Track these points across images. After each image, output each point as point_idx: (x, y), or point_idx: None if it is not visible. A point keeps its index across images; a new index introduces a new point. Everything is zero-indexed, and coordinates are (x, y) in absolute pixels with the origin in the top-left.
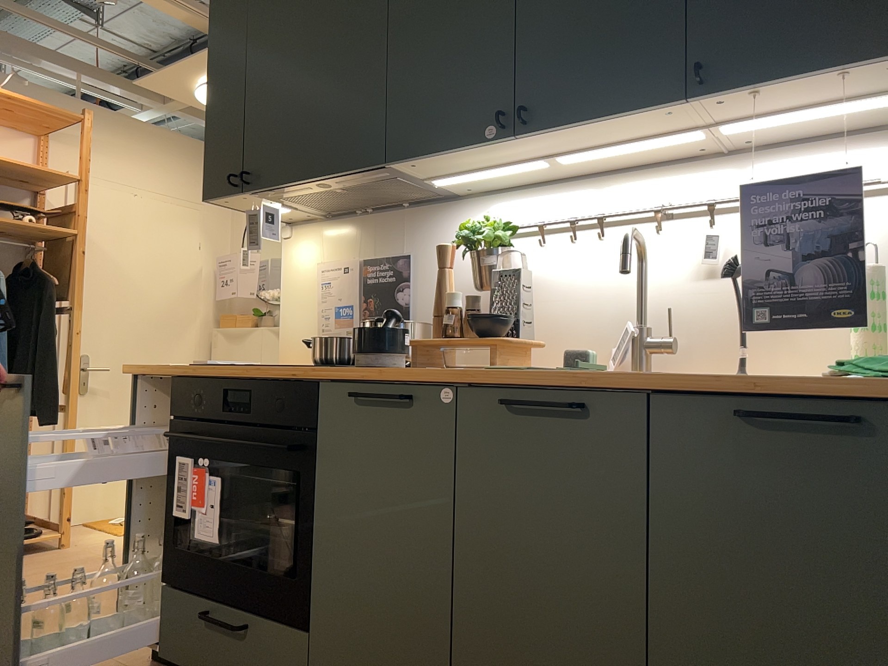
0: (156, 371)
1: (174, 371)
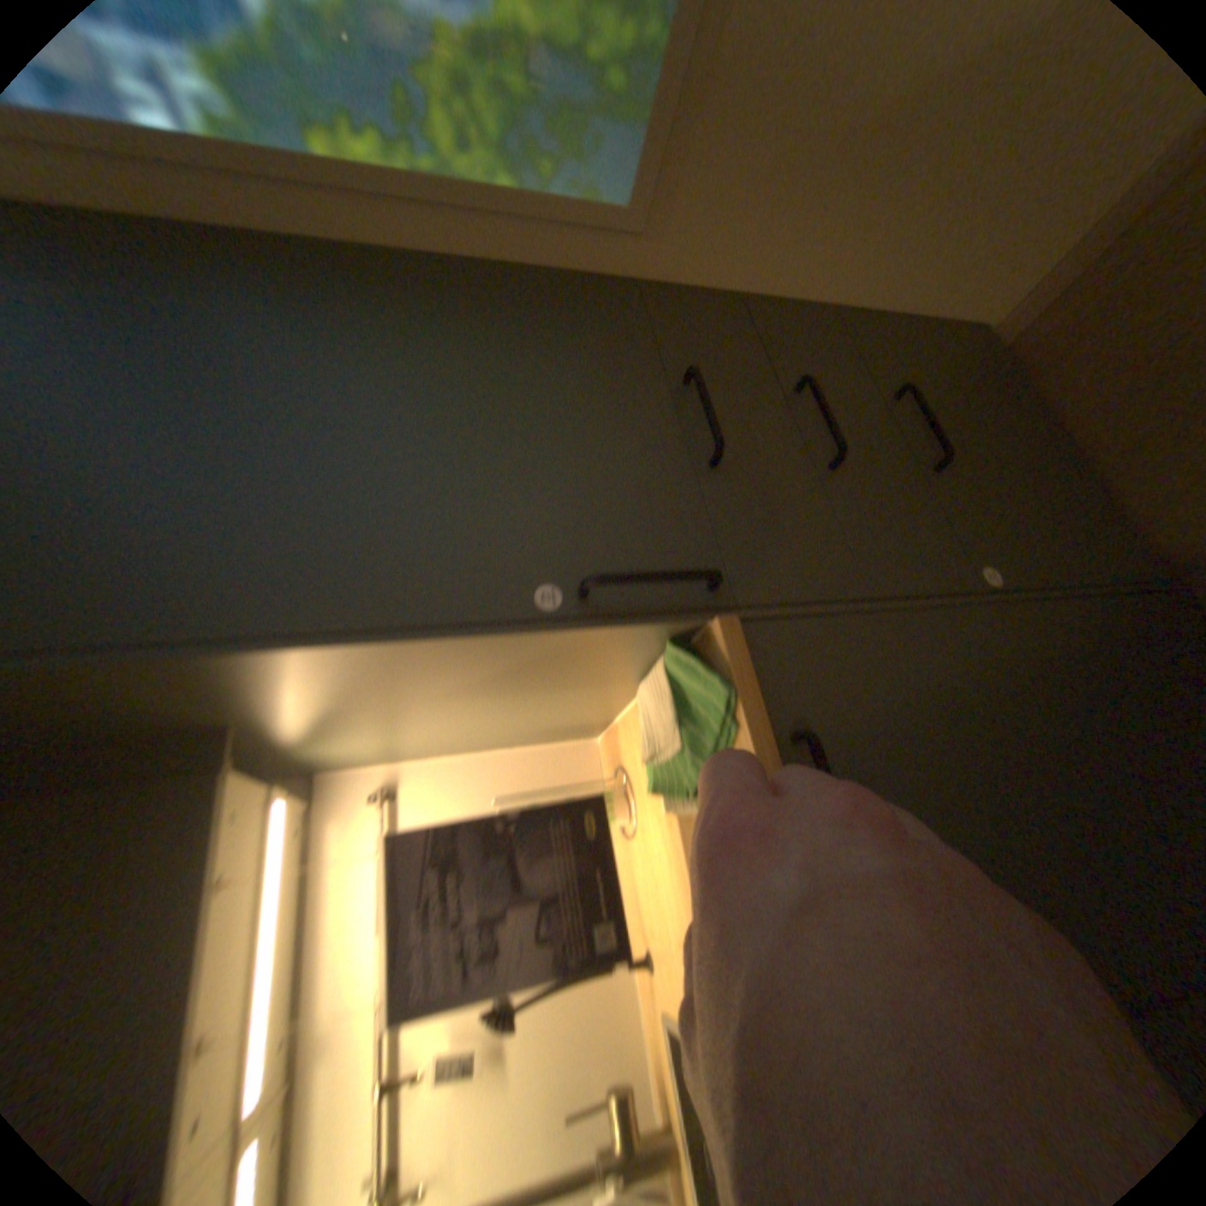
0: None
1: None
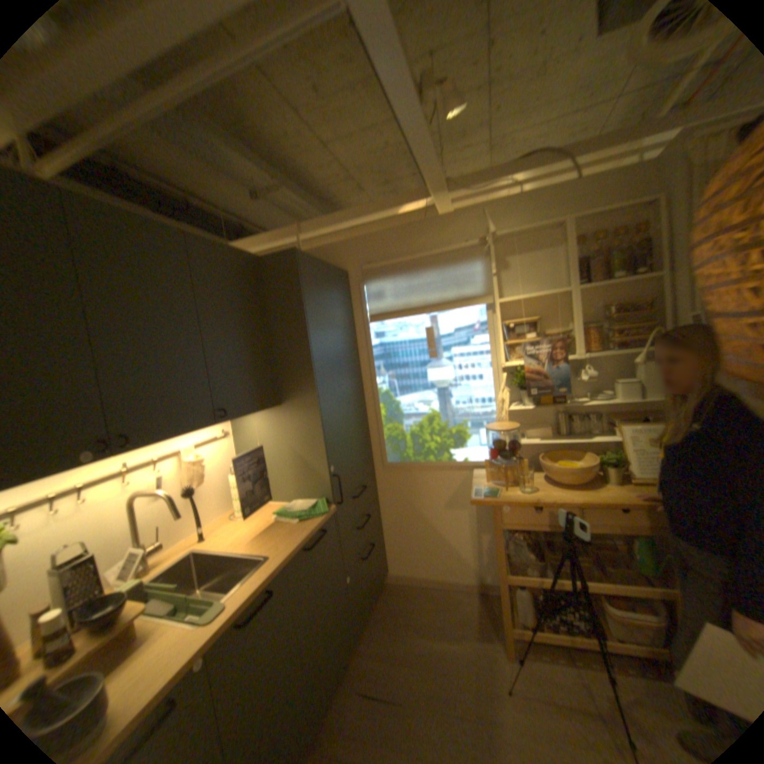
0: None
1: None
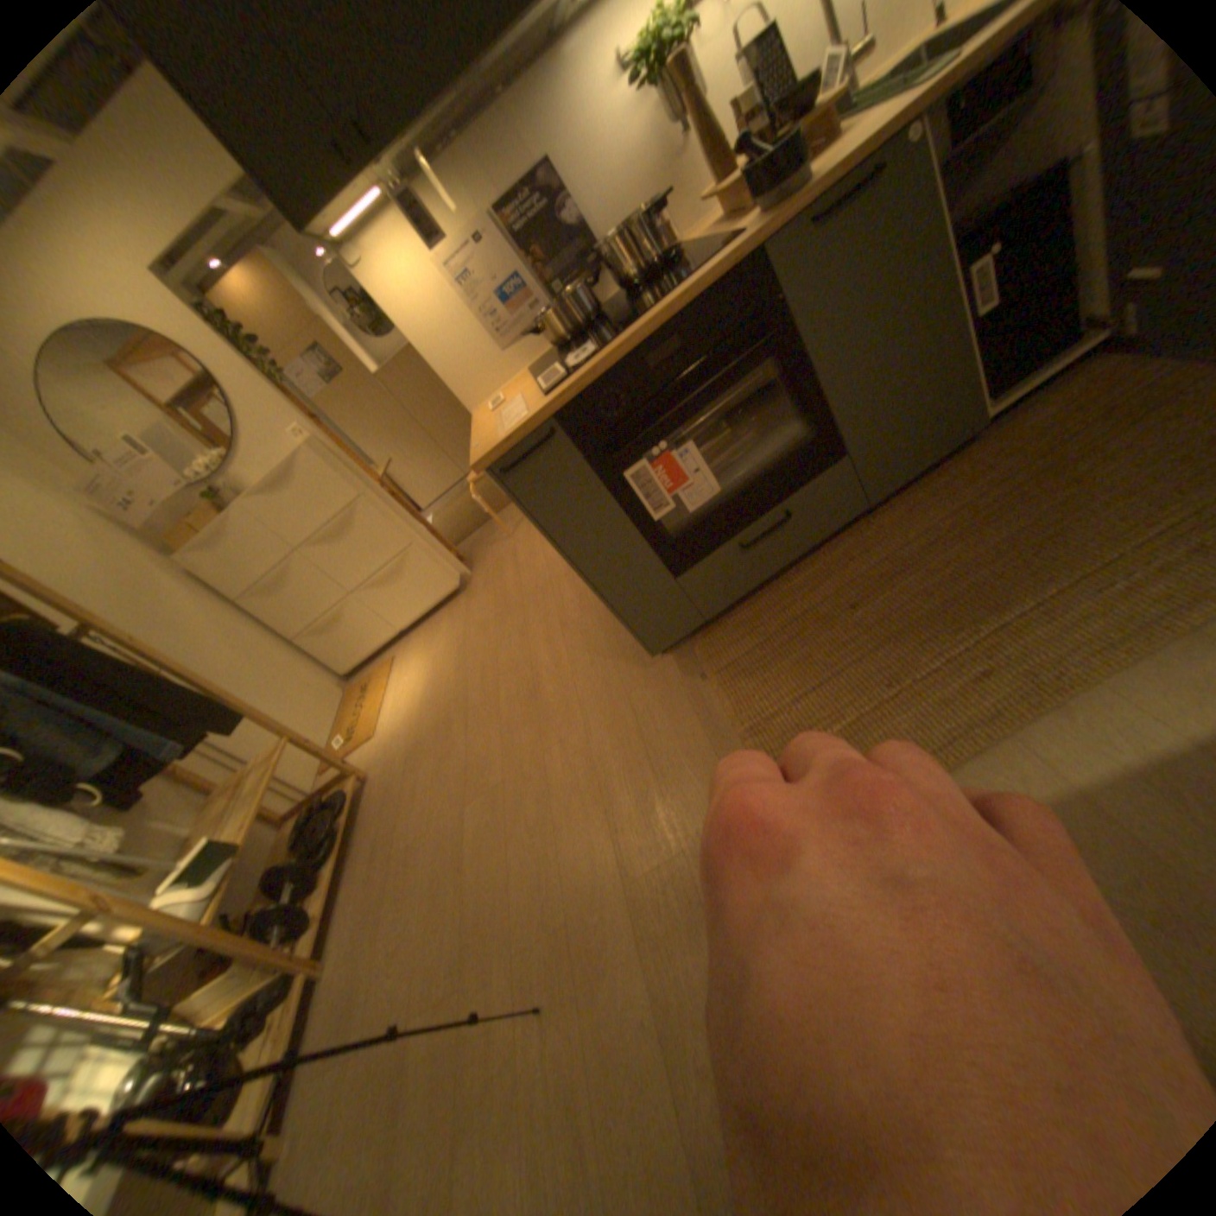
0: (528, 426)
1: (546, 409)
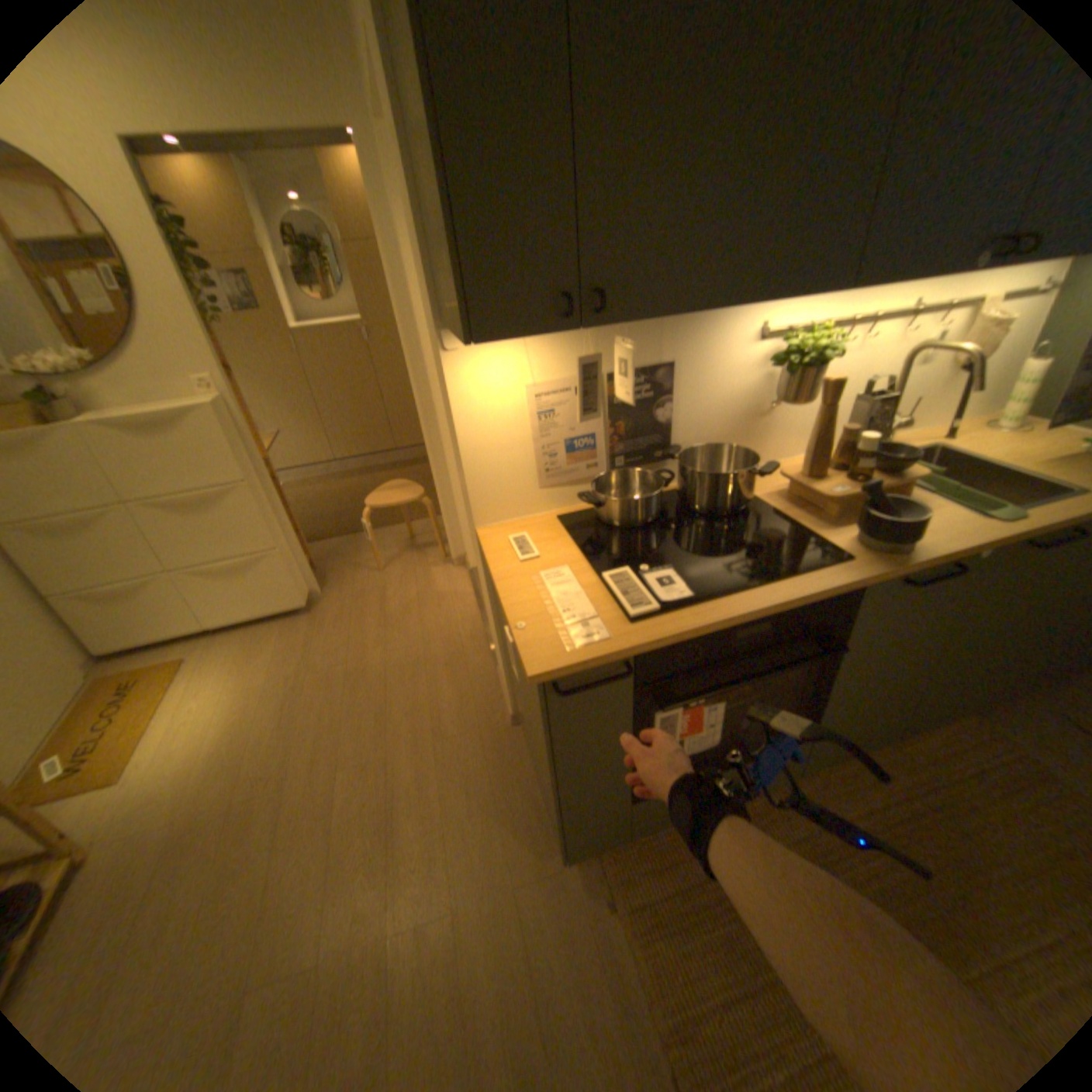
0: (610, 658)
1: (632, 644)
